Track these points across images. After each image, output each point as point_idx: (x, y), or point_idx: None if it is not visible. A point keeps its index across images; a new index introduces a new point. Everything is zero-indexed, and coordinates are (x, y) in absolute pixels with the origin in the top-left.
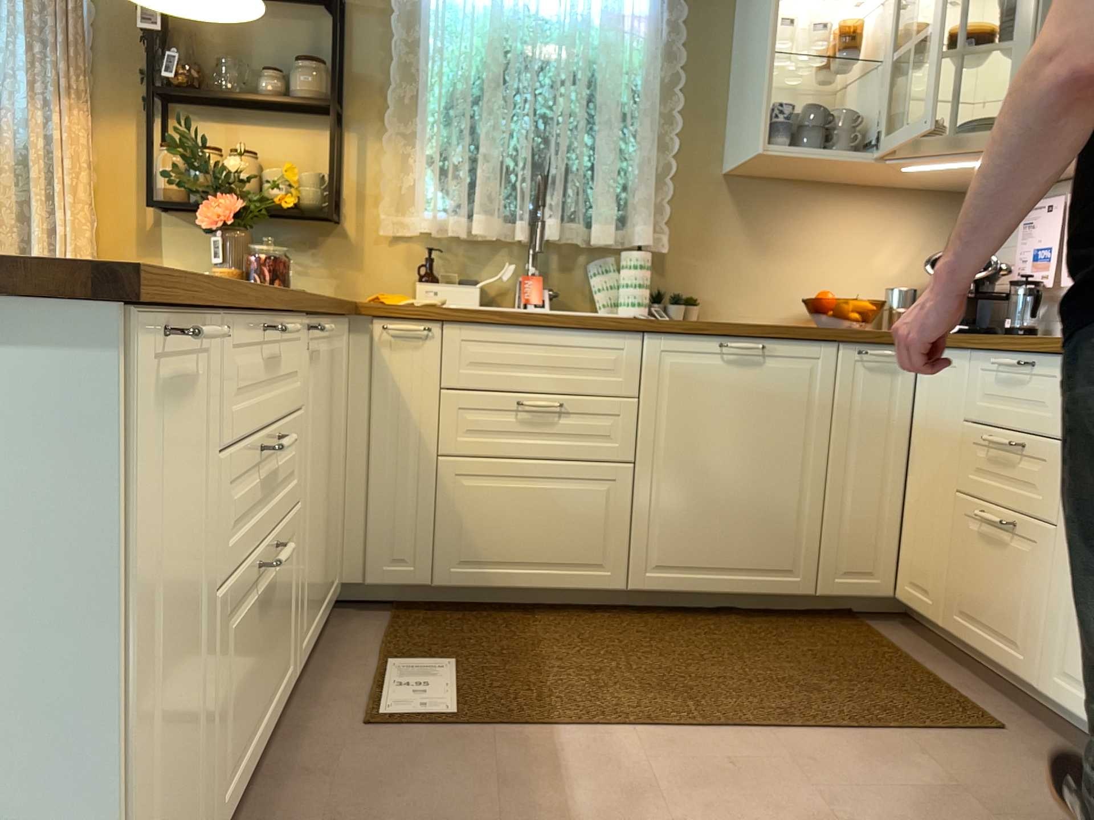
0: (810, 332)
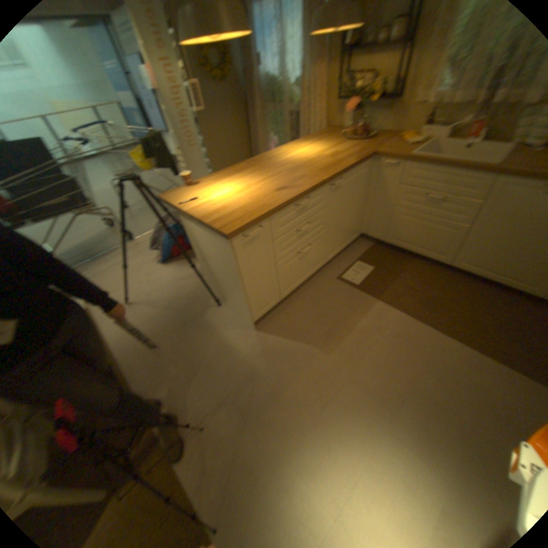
0: None
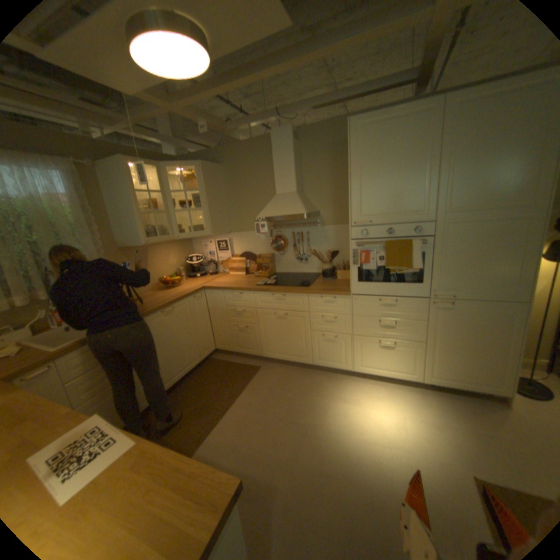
0: (181, 298)
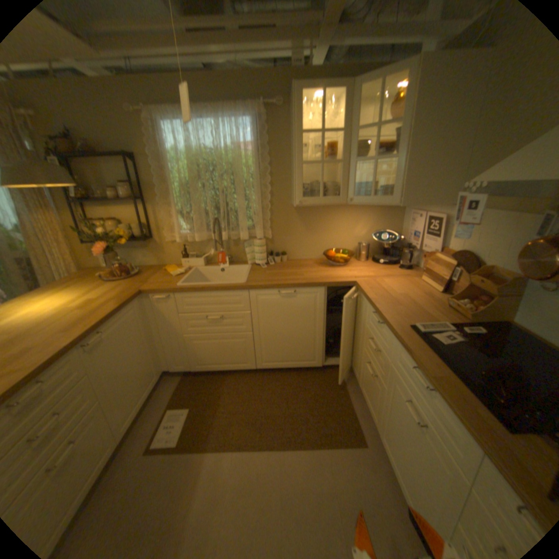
0: (312, 284)
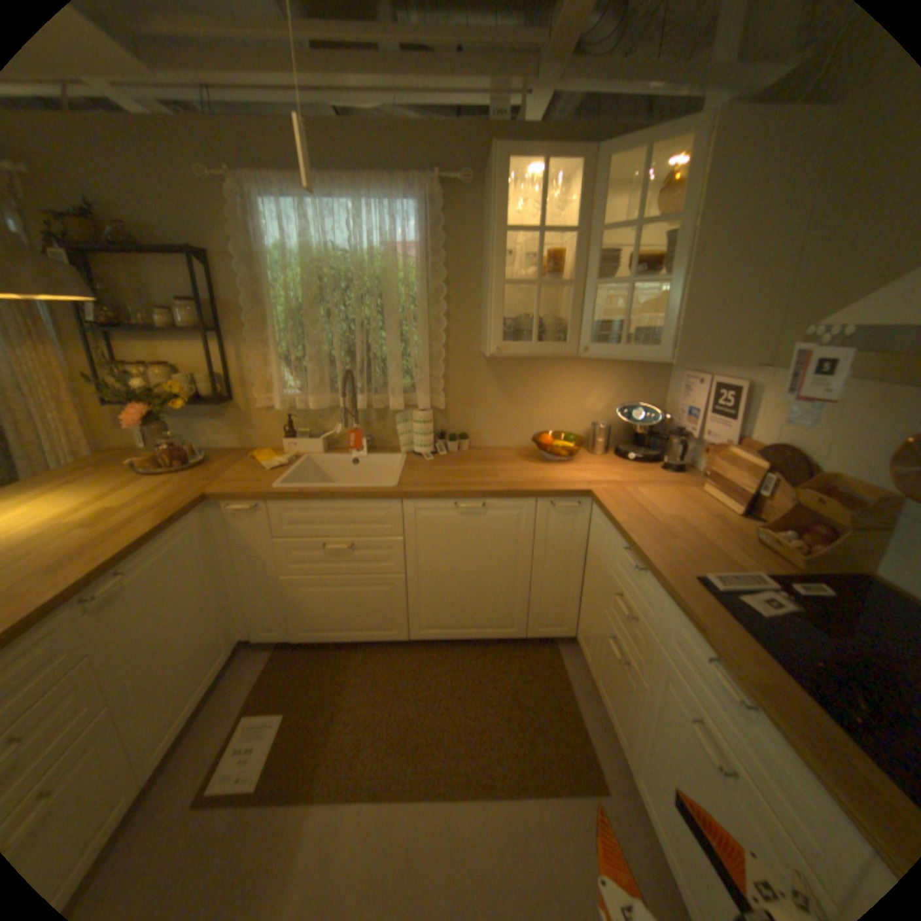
0: (514, 493)
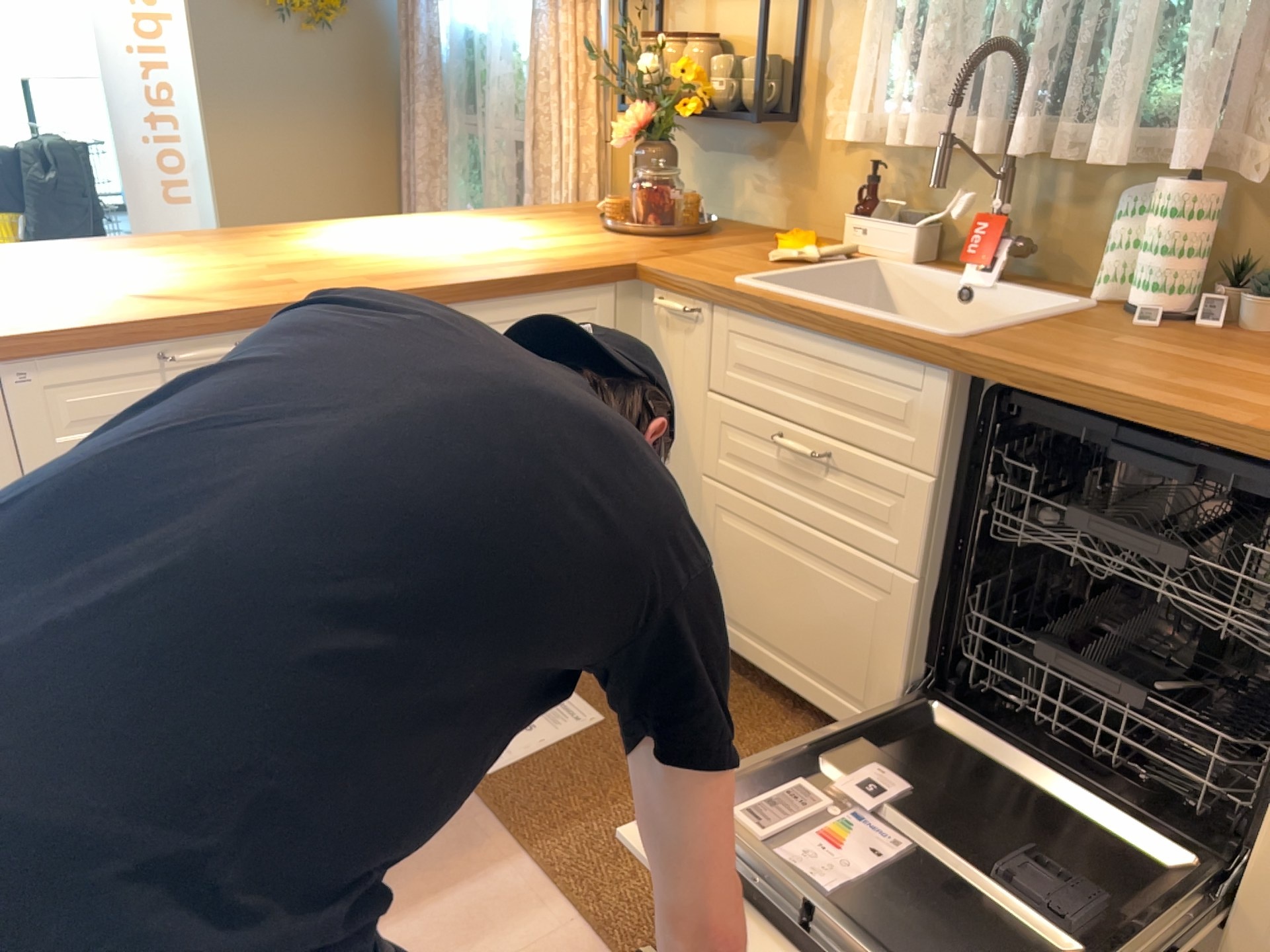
0: None
